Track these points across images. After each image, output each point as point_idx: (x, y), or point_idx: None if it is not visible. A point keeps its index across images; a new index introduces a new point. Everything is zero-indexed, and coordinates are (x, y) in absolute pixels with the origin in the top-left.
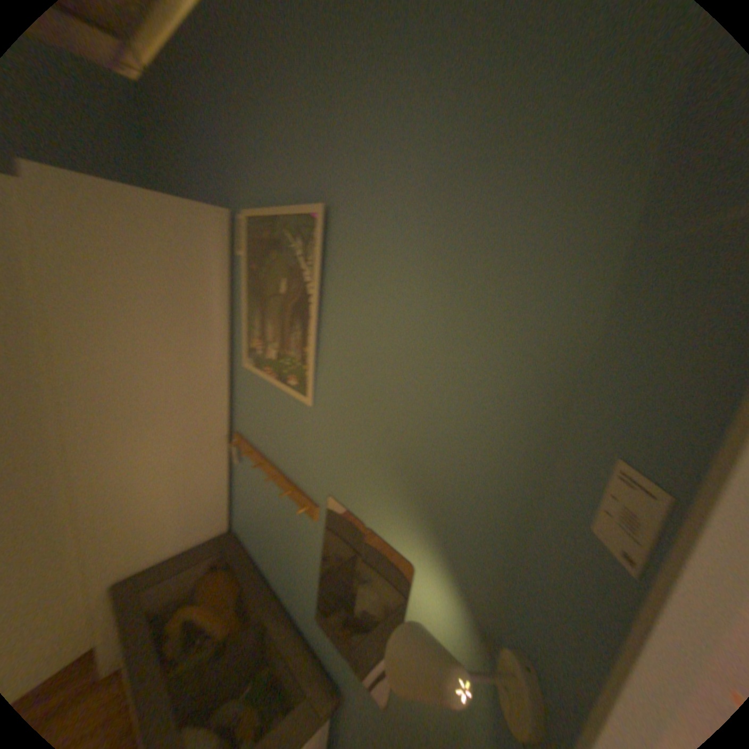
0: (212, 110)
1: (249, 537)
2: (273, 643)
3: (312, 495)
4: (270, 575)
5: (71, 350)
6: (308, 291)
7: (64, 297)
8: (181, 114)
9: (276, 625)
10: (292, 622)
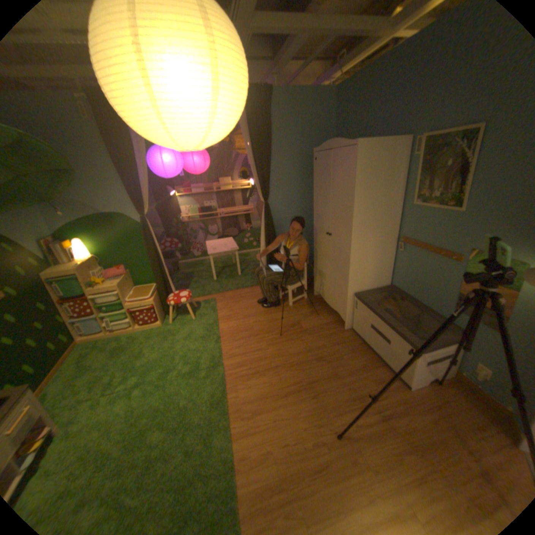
0: (404, 92)
1: (407, 283)
2: (429, 318)
3: (459, 251)
4: (422, 296)
5: (360, 201)
6: (469, 162)
7: (361, 182)
8: (378, 96)
9: (429, 313)
10: (438, 312)
